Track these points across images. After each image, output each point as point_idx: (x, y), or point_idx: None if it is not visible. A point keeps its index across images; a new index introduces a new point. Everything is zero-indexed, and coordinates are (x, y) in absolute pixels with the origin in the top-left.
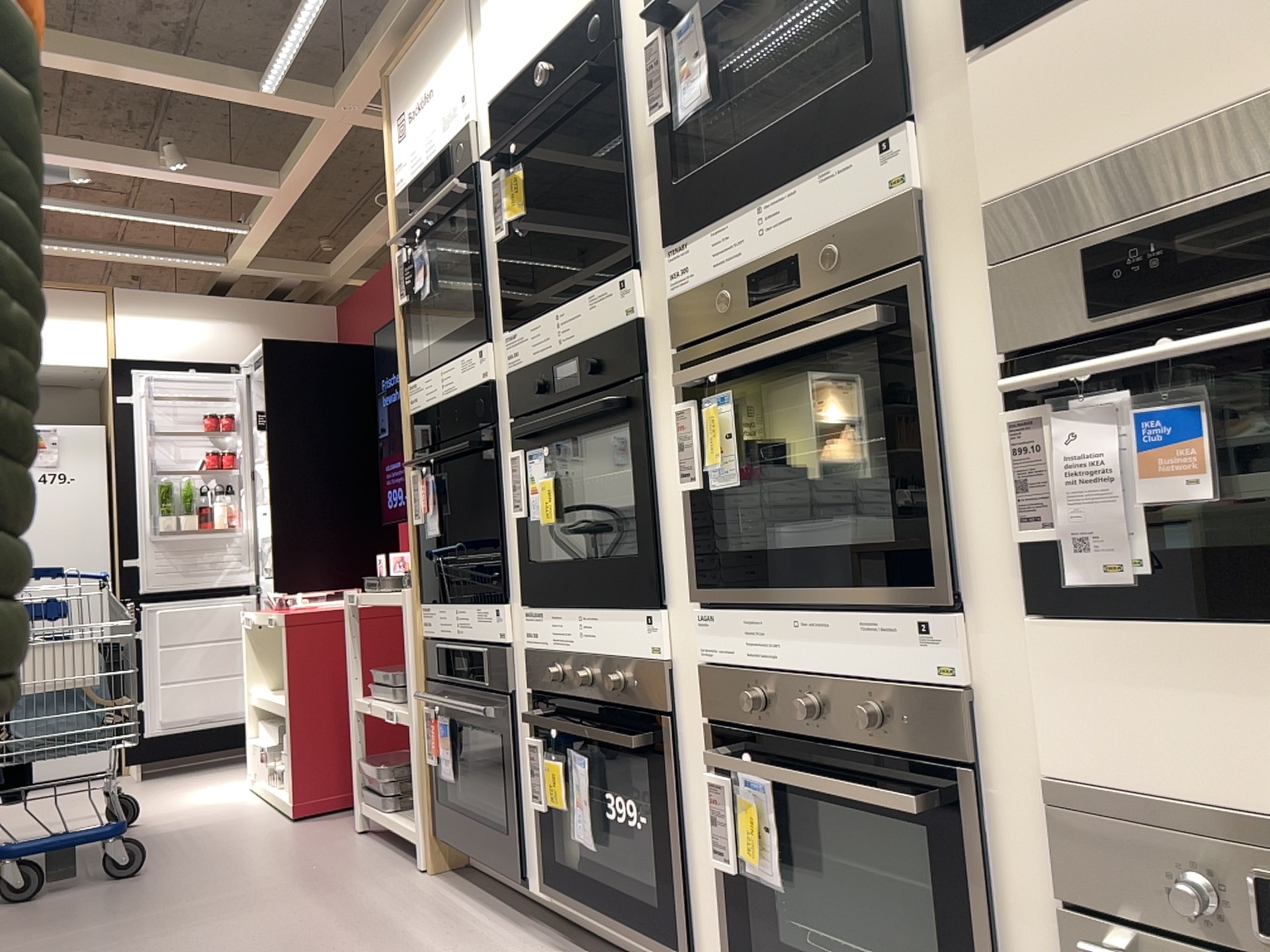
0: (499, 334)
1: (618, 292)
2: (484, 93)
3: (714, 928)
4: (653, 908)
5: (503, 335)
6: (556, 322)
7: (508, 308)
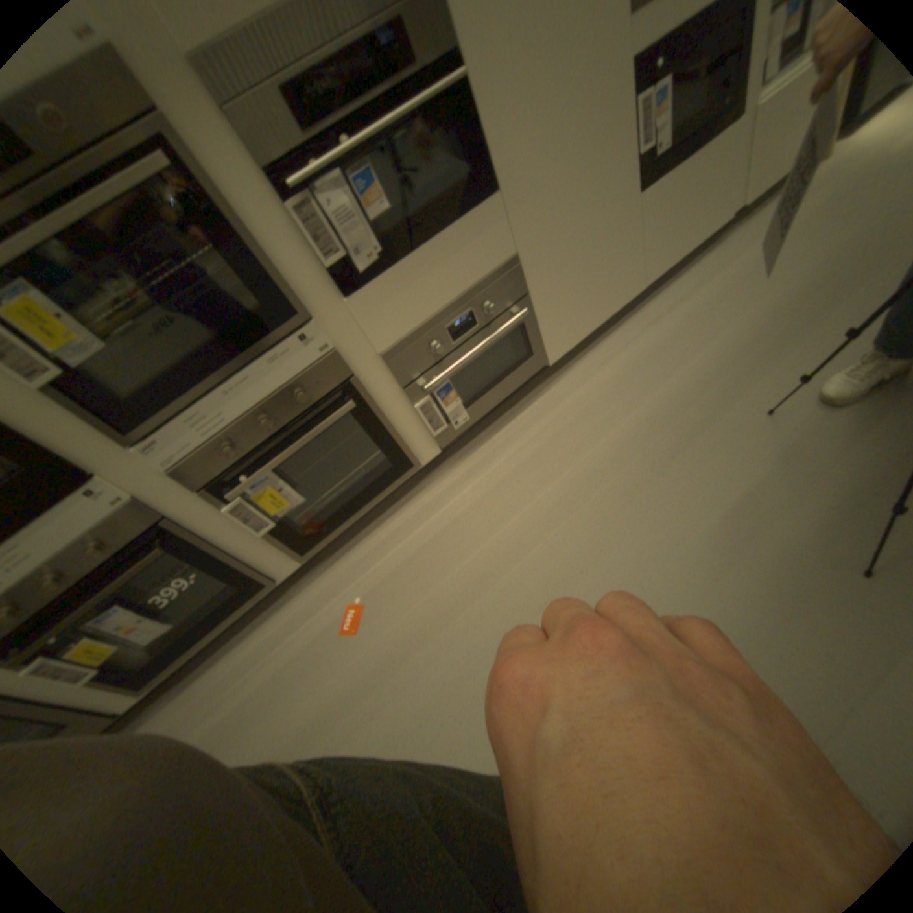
0: None
1: None
2: None
3: (274, 556)
4: (223, 601)
5: None
6: None
7: None
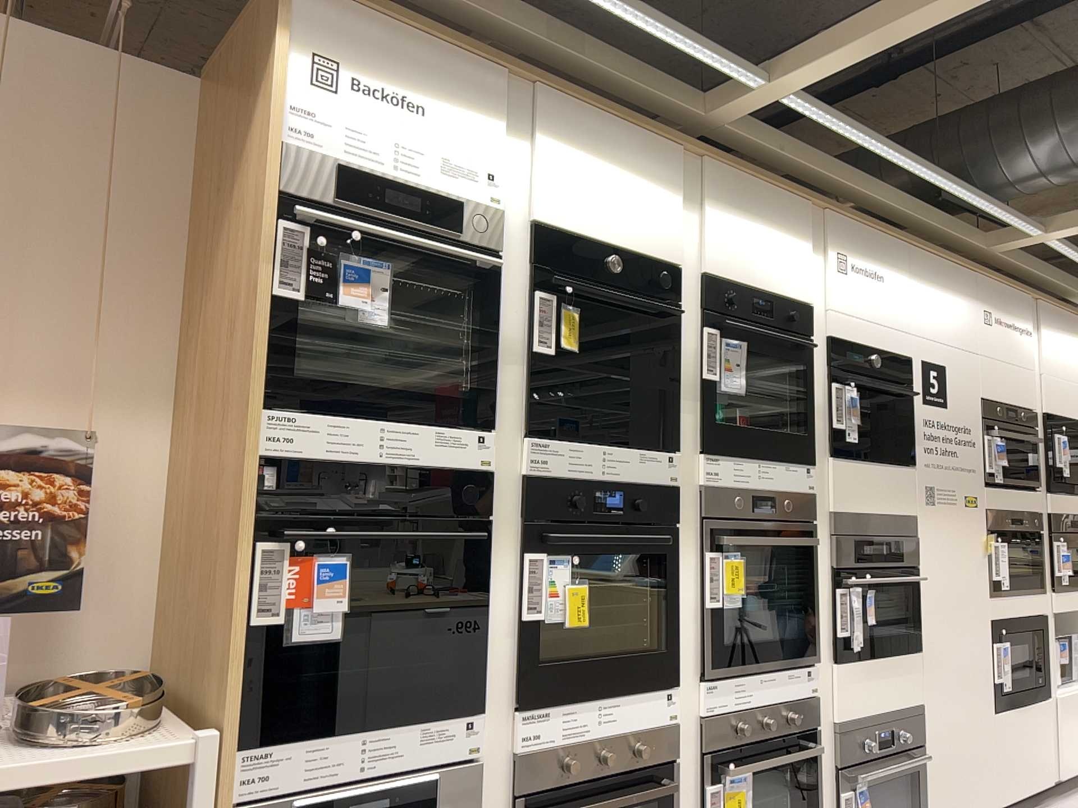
0: (511, 430)
1: (662, 461)
2: (519, 206)
3: None
4: None
5: (533, 438)
6: (601, 455)
7: (530, 413)
